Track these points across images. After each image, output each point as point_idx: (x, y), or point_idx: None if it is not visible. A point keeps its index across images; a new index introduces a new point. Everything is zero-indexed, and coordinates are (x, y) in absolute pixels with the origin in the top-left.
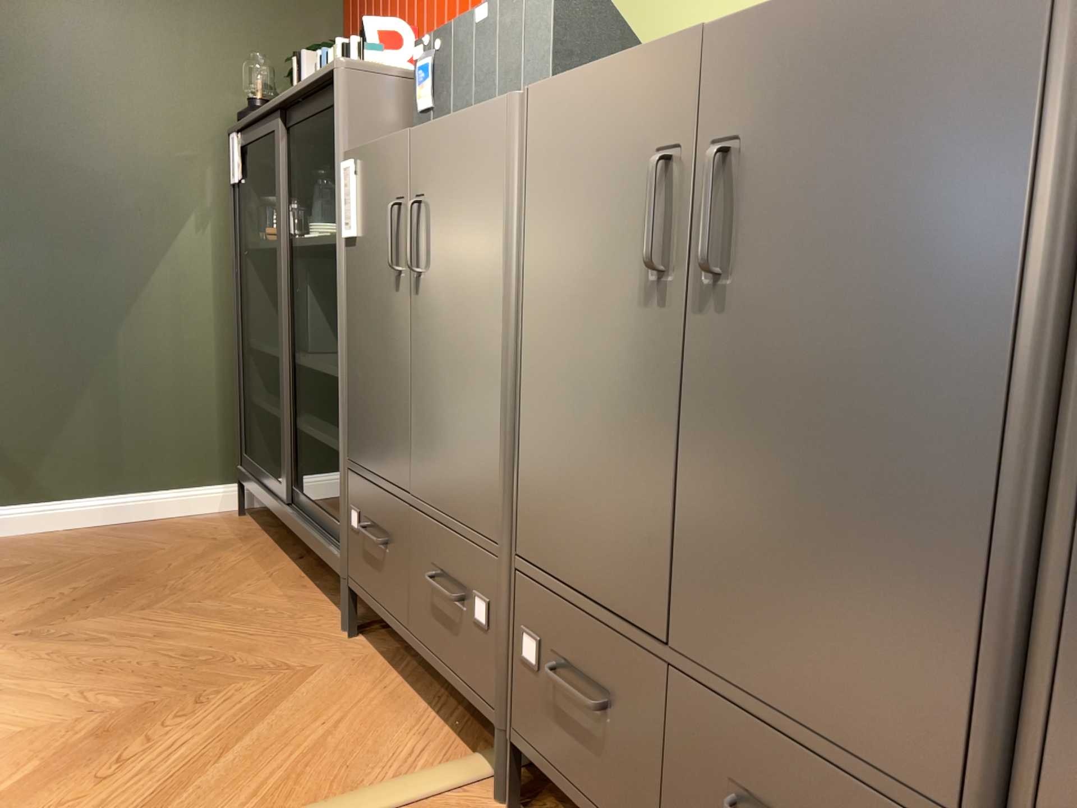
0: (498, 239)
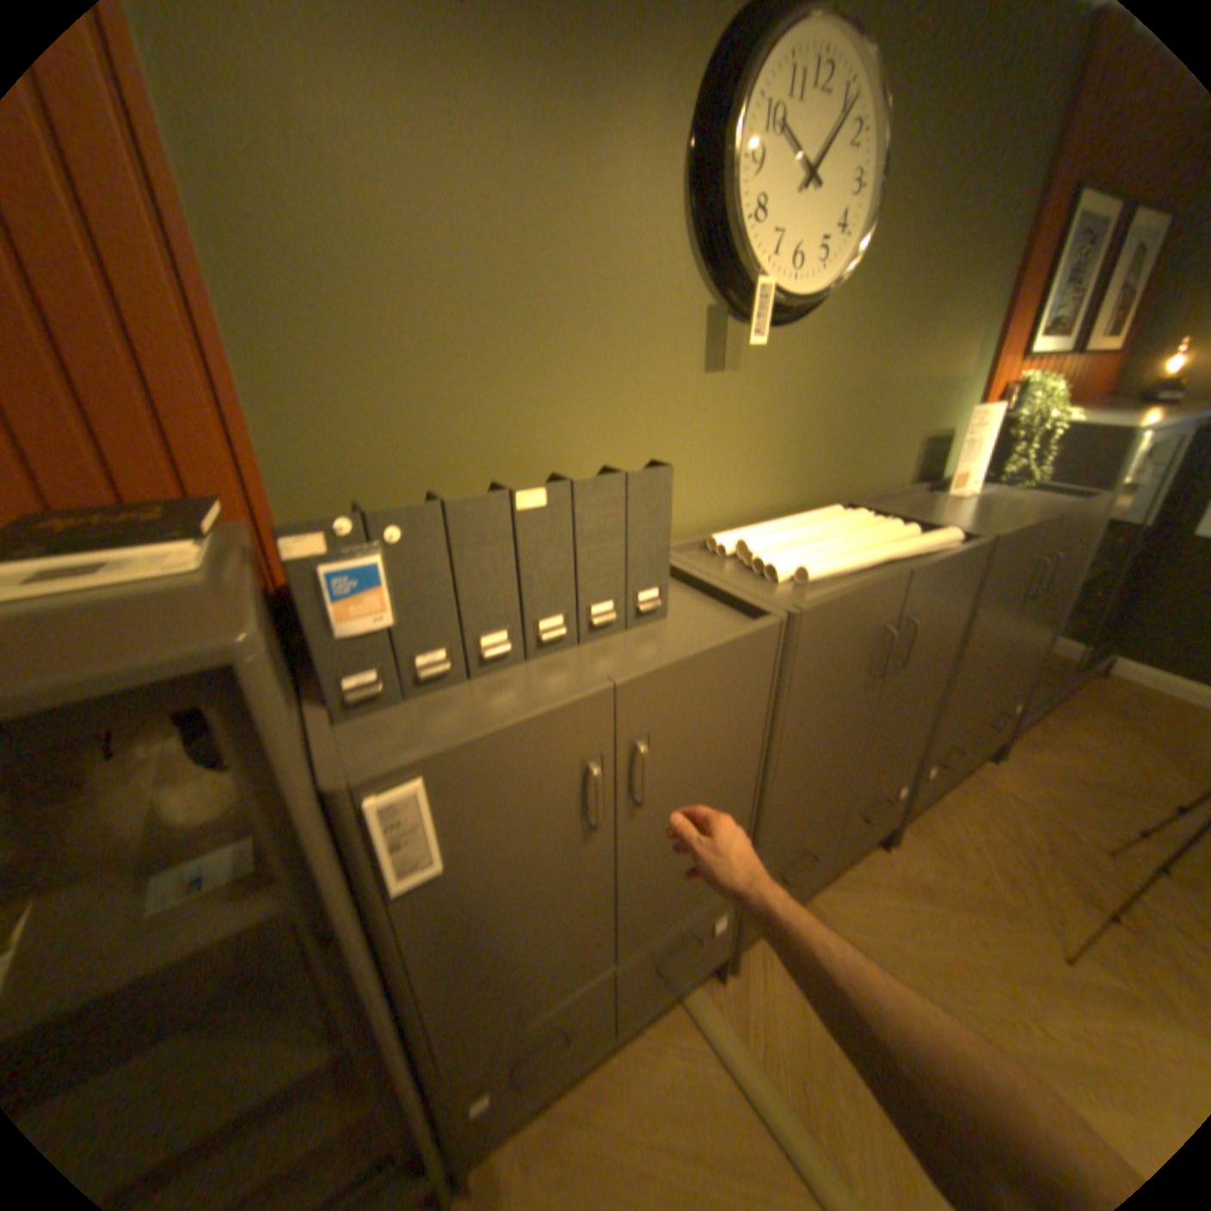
0: (760, 716)
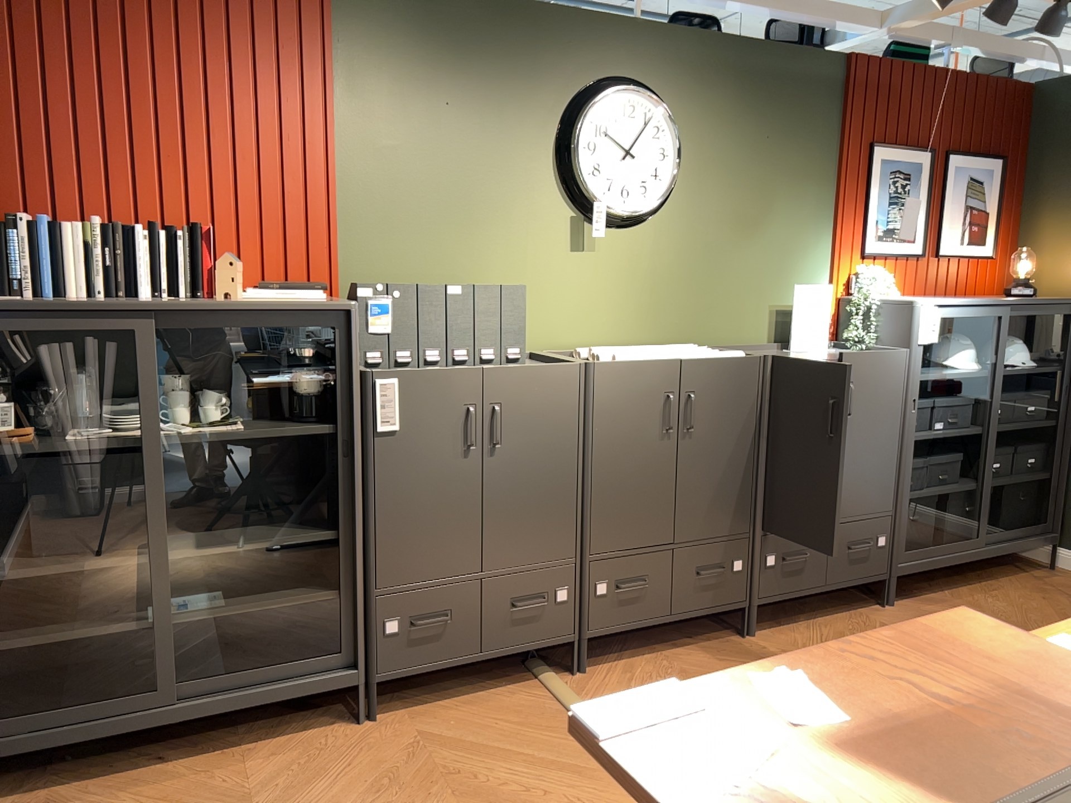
0: (573, 424)
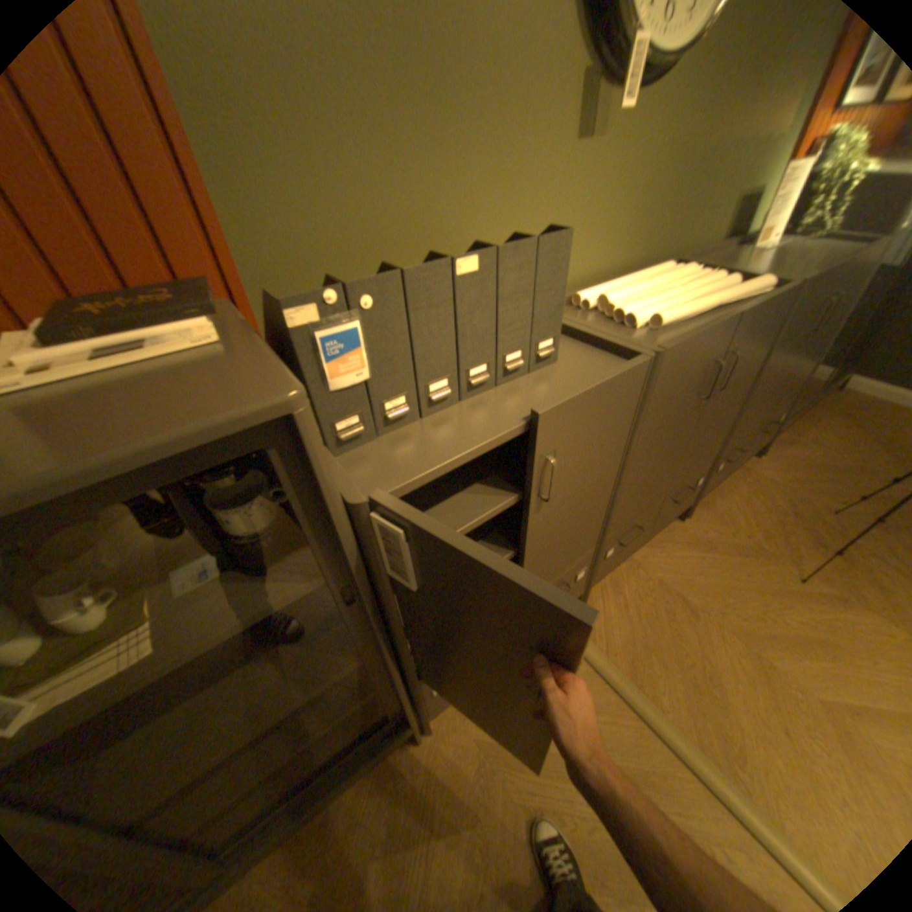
0: (625, 433)
